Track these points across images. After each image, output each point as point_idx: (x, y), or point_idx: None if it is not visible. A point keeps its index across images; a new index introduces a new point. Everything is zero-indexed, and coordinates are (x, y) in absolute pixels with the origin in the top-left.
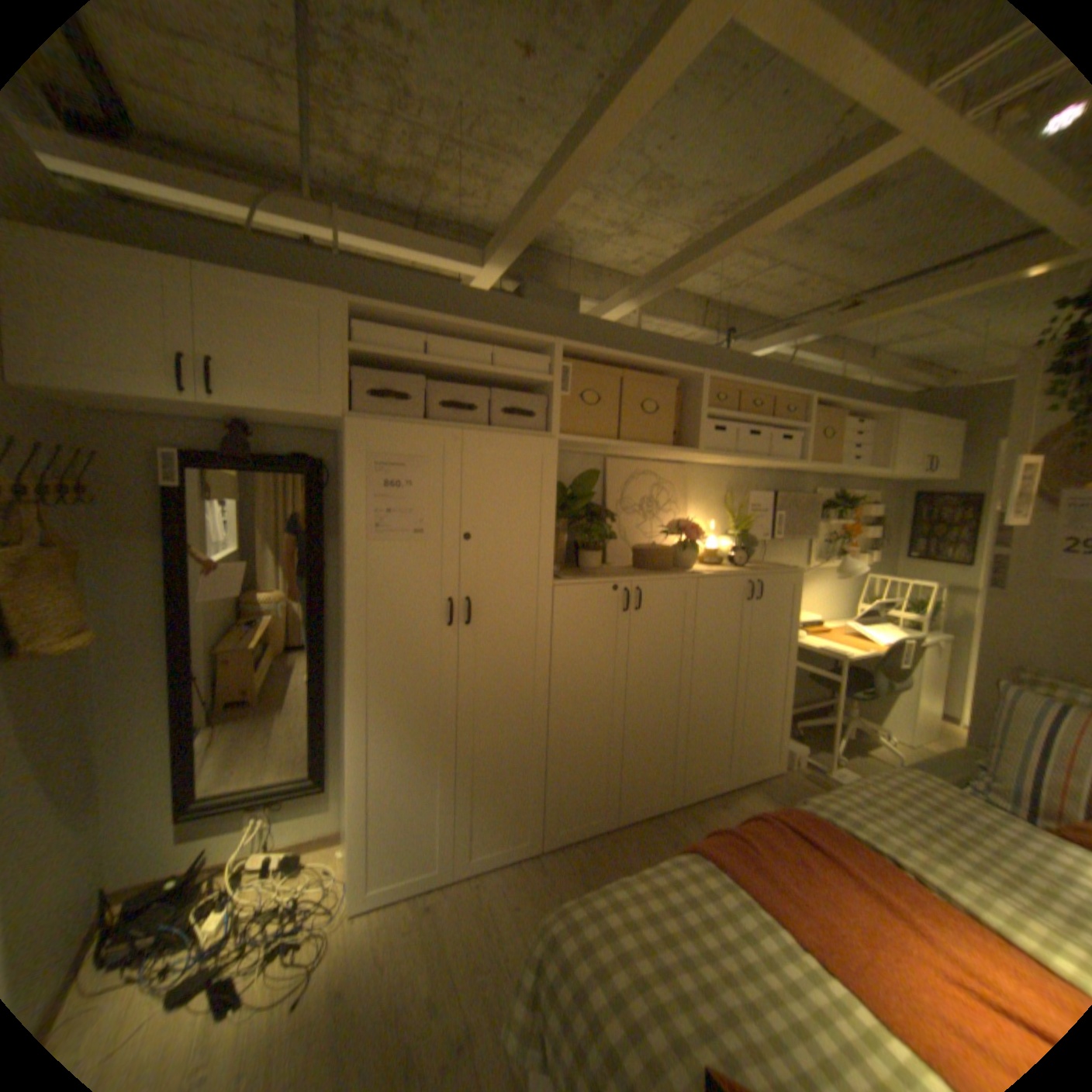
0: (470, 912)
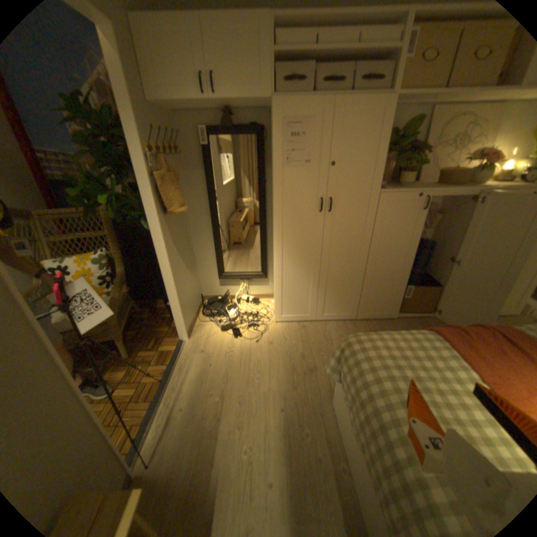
0: (321, 332)
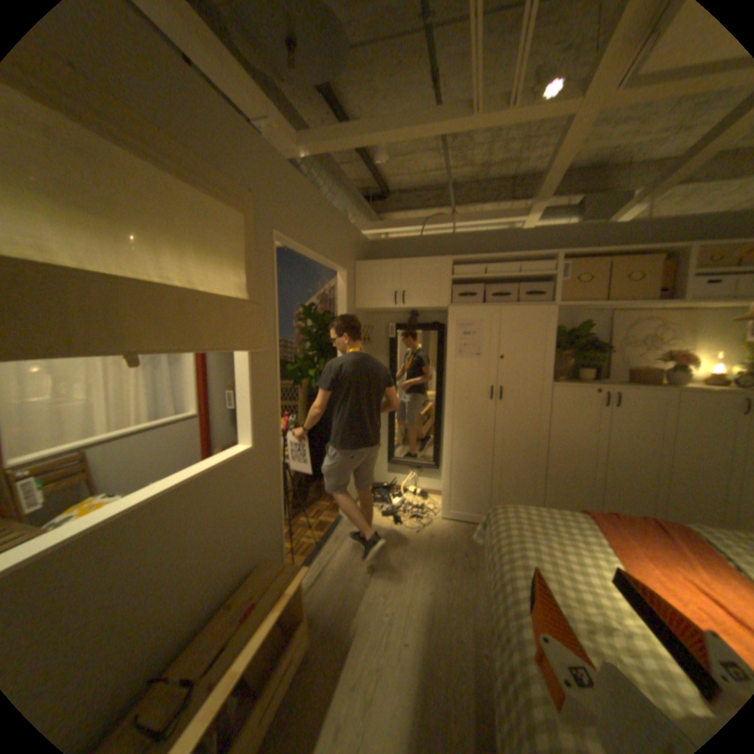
0: None
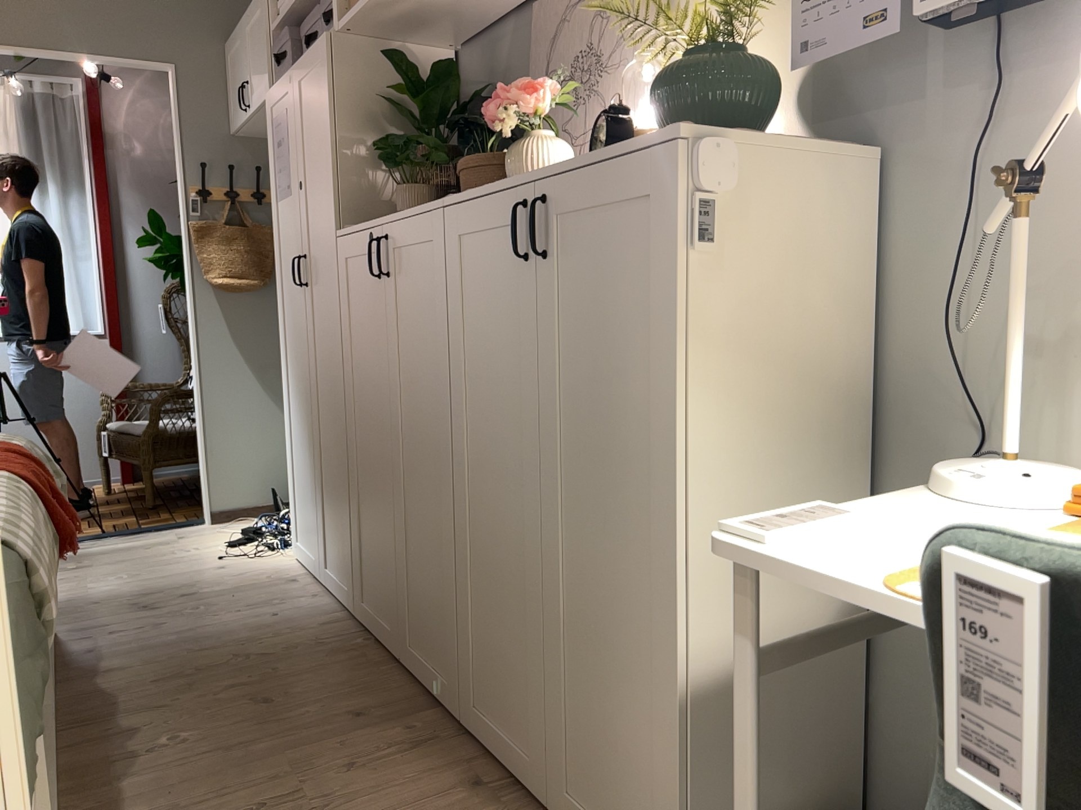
0: (282, 597)
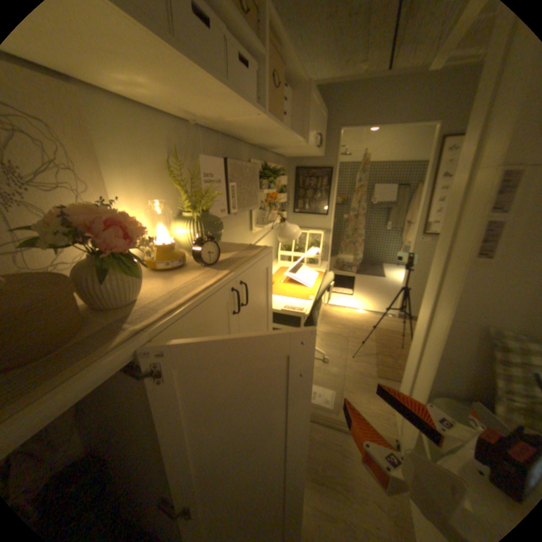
0: None
